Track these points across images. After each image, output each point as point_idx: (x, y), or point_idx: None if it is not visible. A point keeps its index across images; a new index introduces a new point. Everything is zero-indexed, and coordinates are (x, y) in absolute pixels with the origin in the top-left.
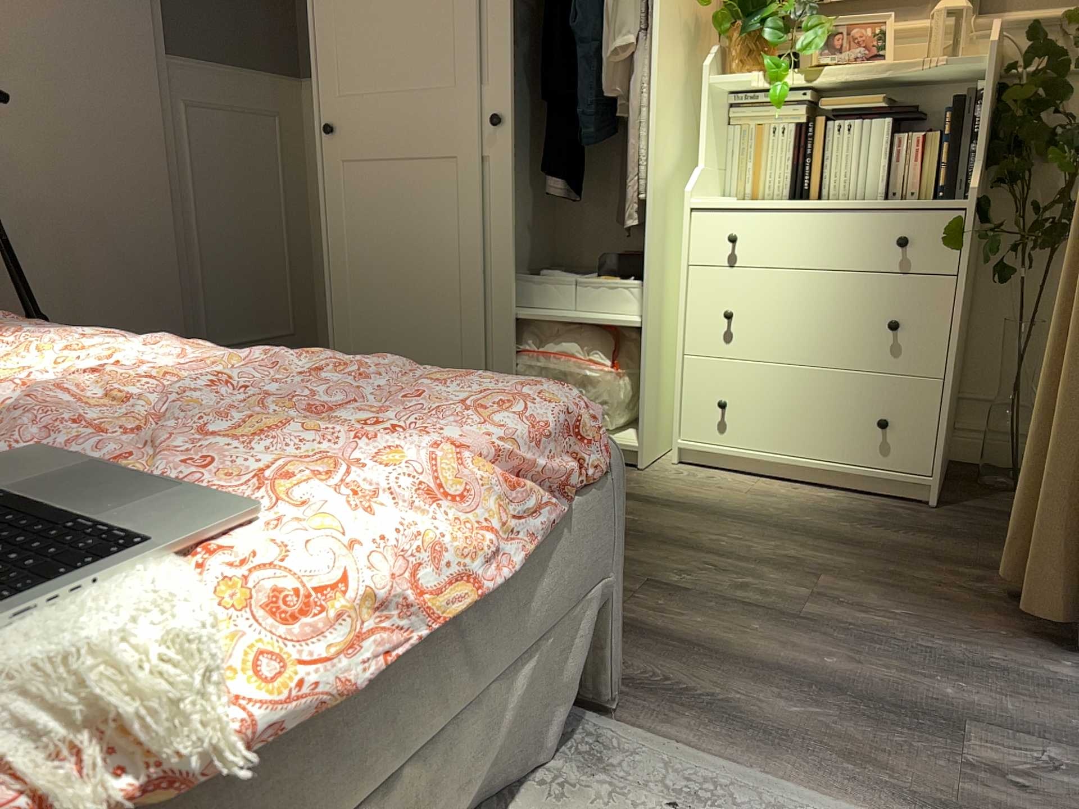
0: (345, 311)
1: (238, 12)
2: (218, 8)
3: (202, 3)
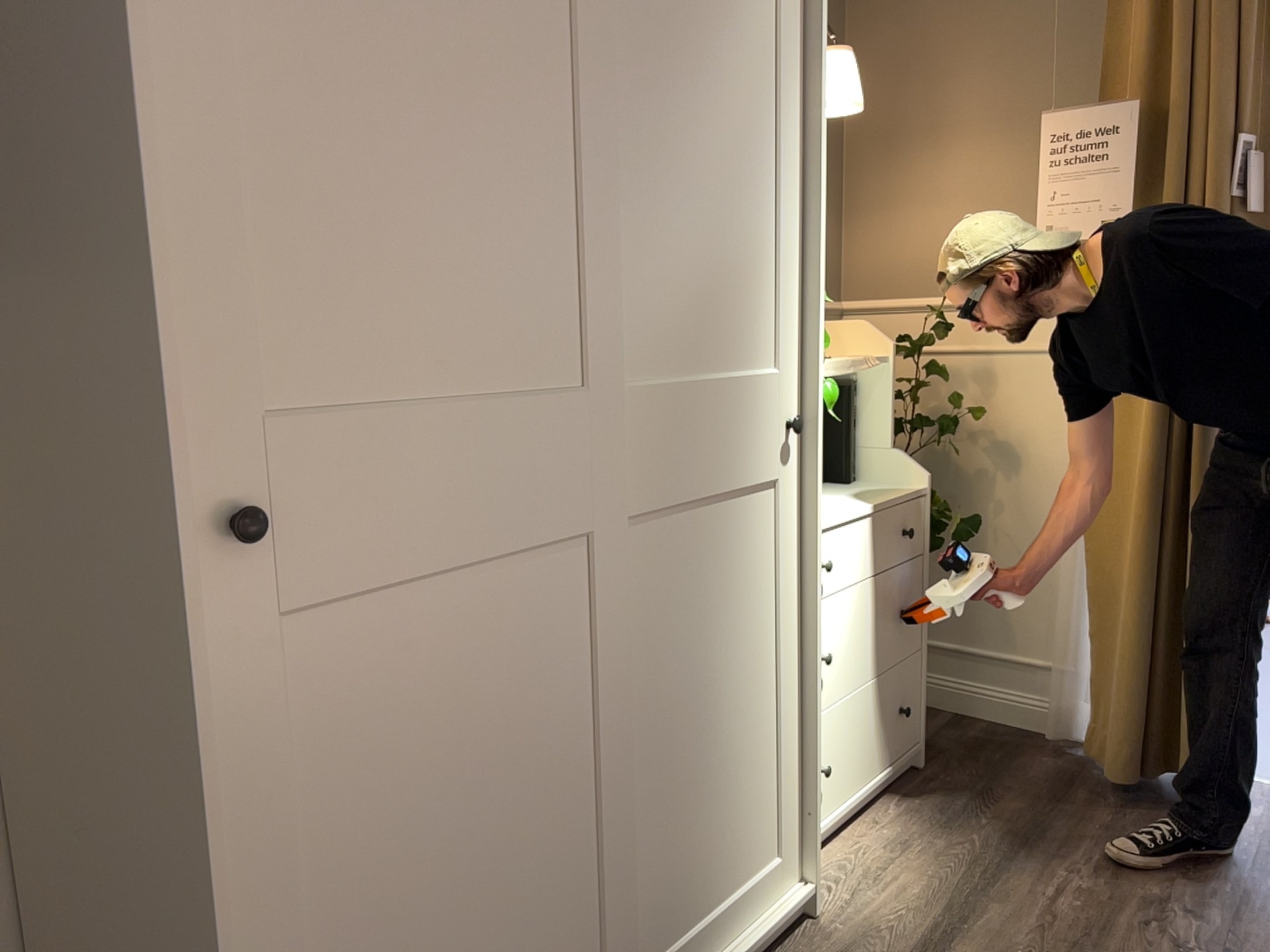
0: None
1: None
2: None
3: None
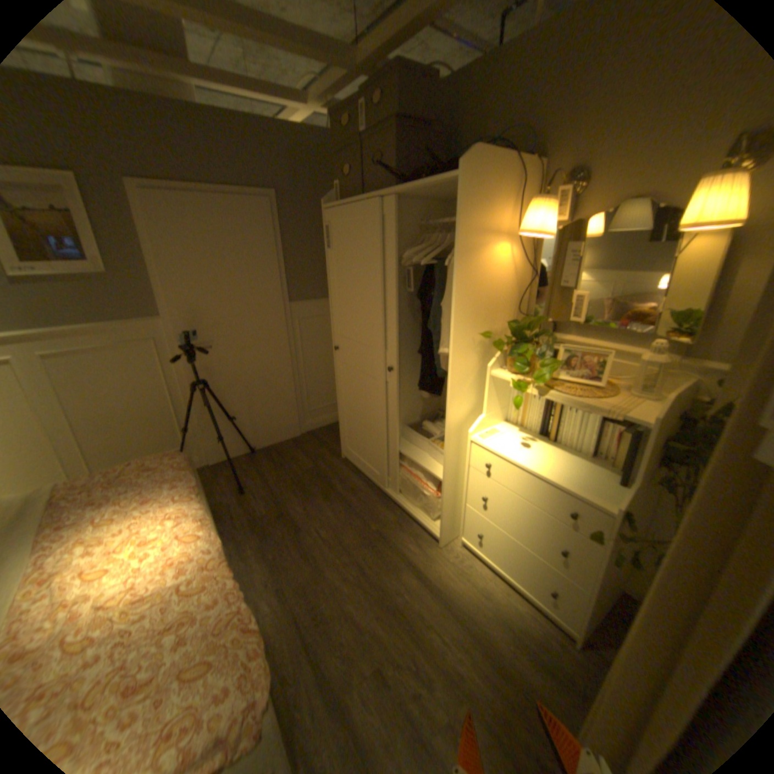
0: (344, 420)
1: (321, 275)
2: (312, 275)
3: (305, 276)
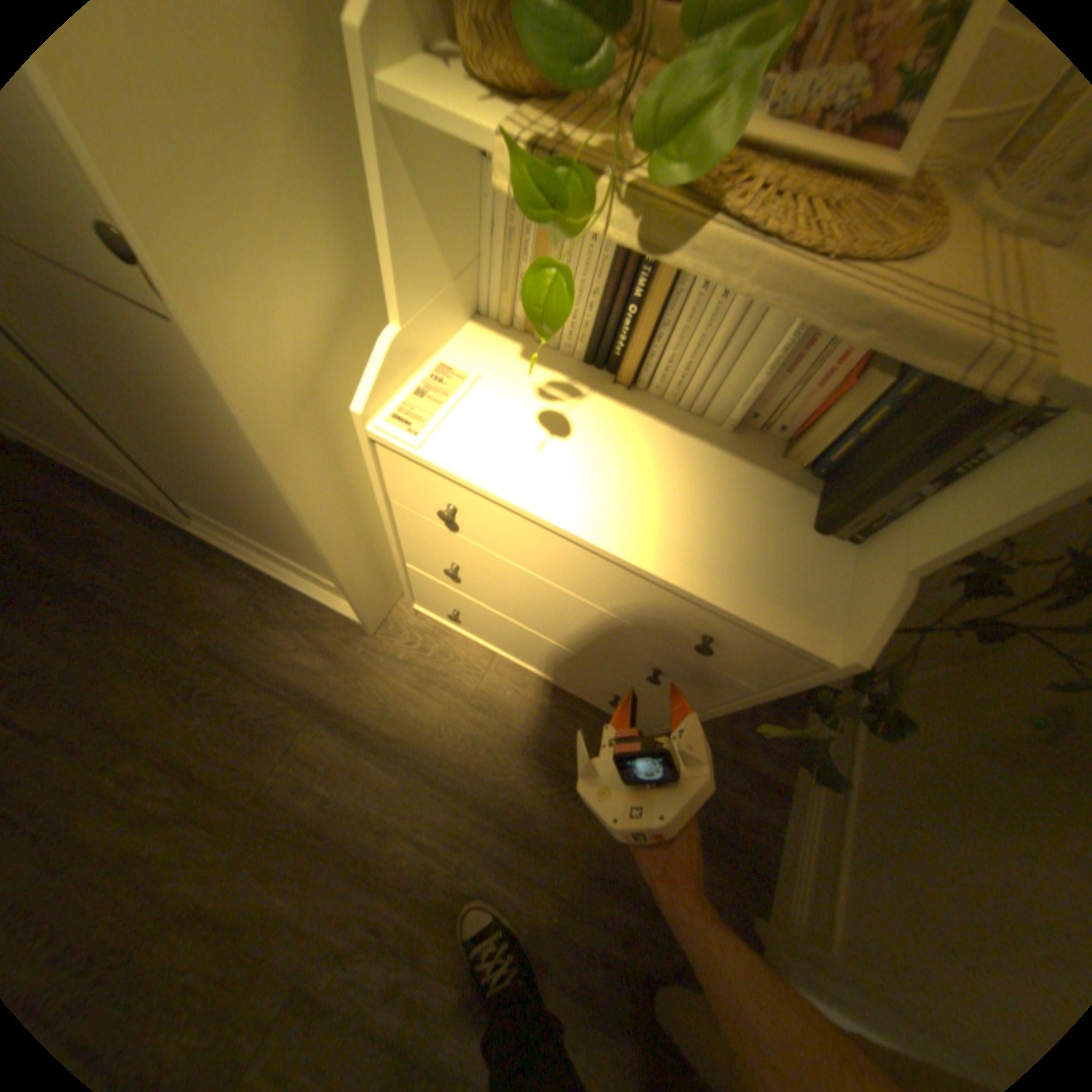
0: None
1: None
2: None
3: None
